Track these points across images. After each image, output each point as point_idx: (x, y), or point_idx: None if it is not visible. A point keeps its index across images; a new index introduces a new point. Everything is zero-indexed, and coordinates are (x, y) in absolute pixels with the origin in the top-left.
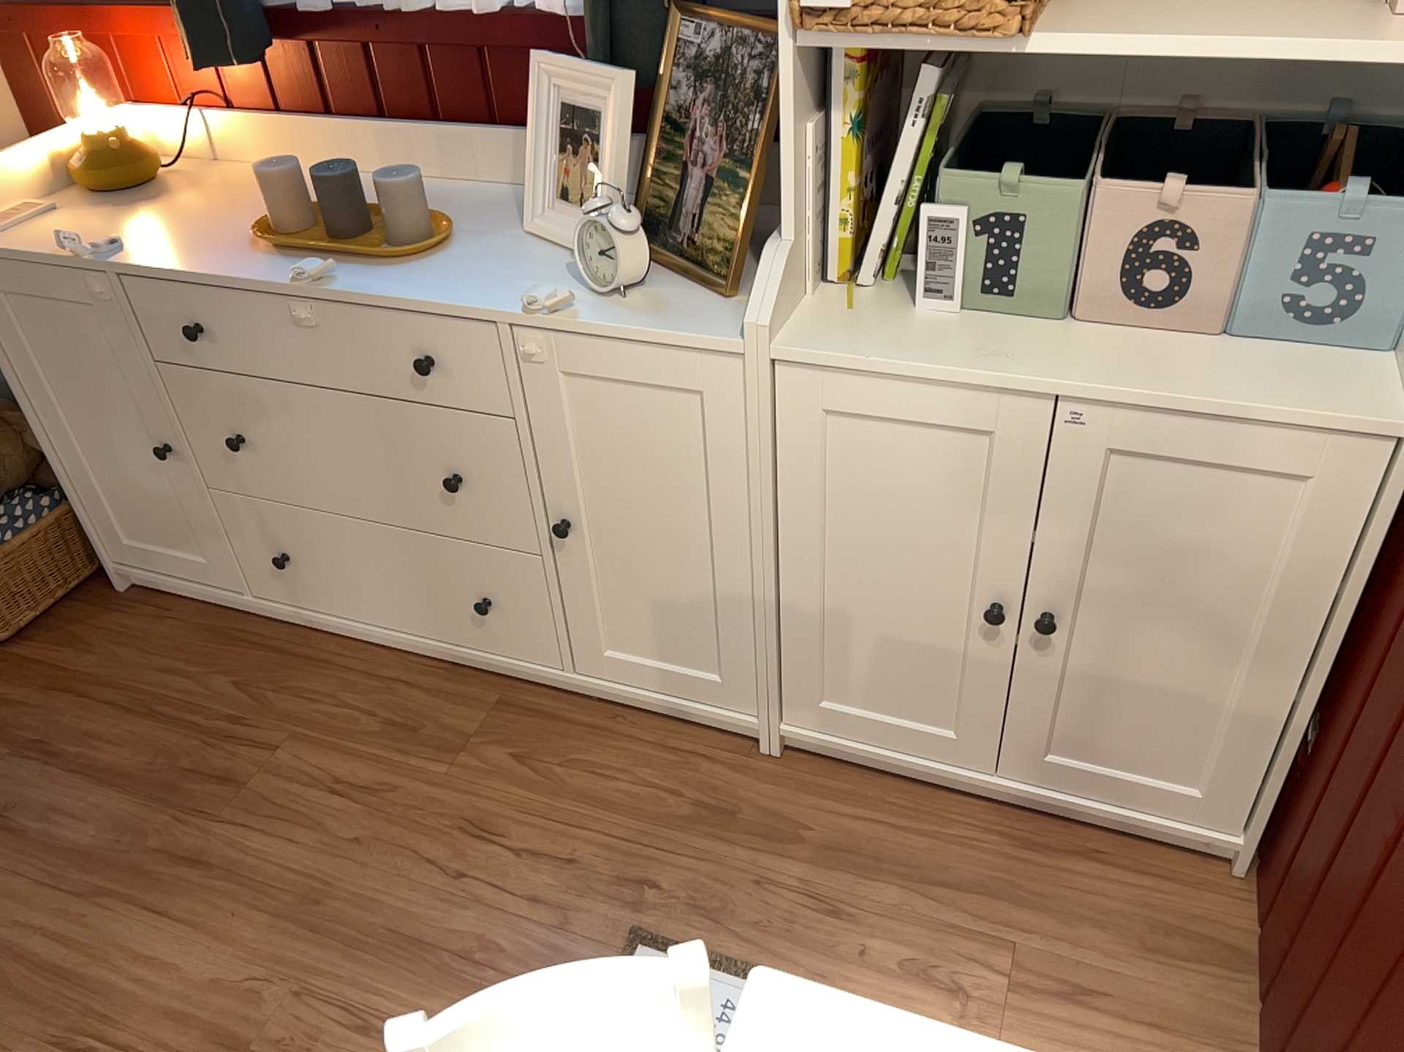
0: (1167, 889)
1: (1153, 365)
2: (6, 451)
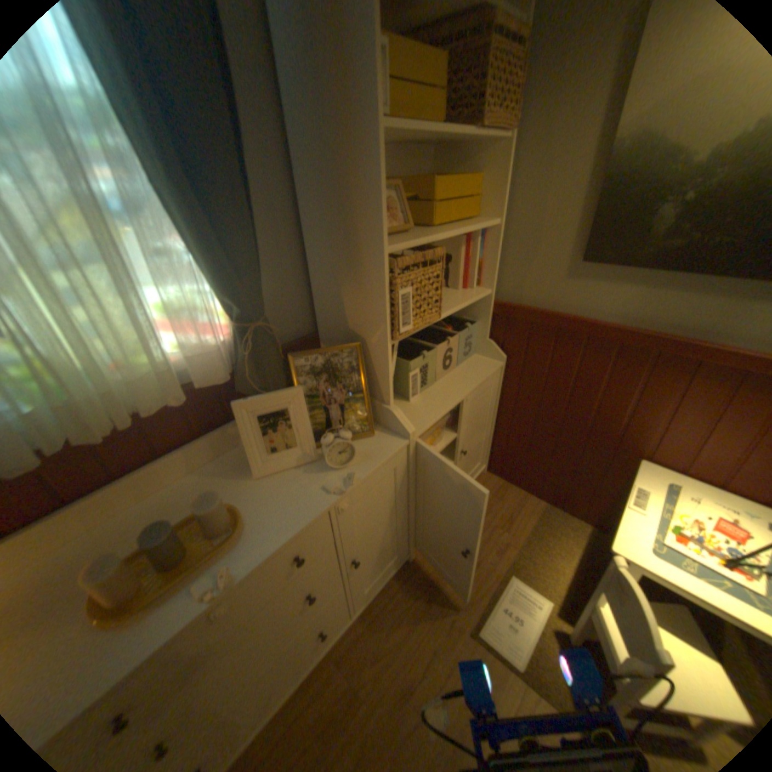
0: (488, 487)
1: (461, 377)
2: None
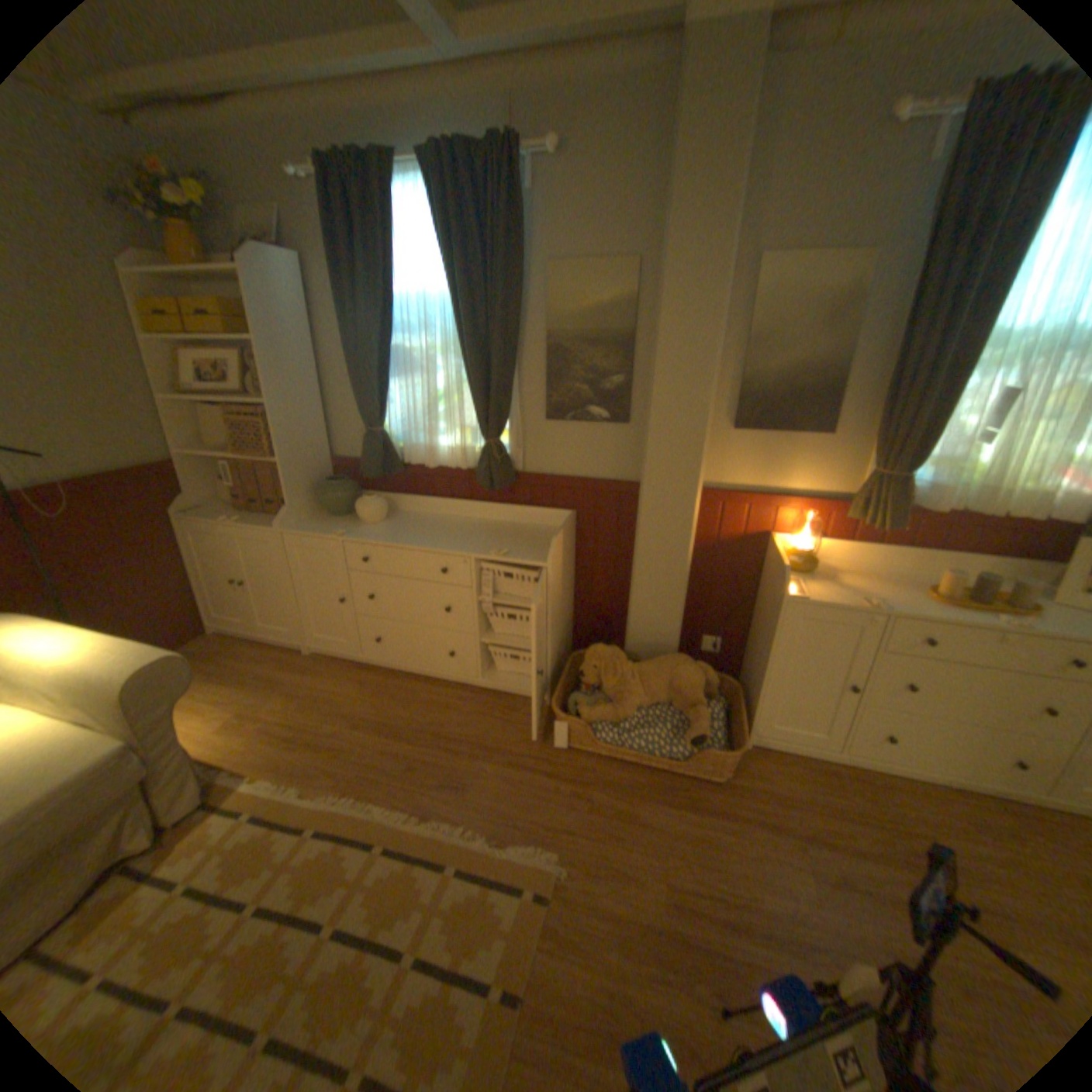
0: None
1: None
2: (699, 681)
